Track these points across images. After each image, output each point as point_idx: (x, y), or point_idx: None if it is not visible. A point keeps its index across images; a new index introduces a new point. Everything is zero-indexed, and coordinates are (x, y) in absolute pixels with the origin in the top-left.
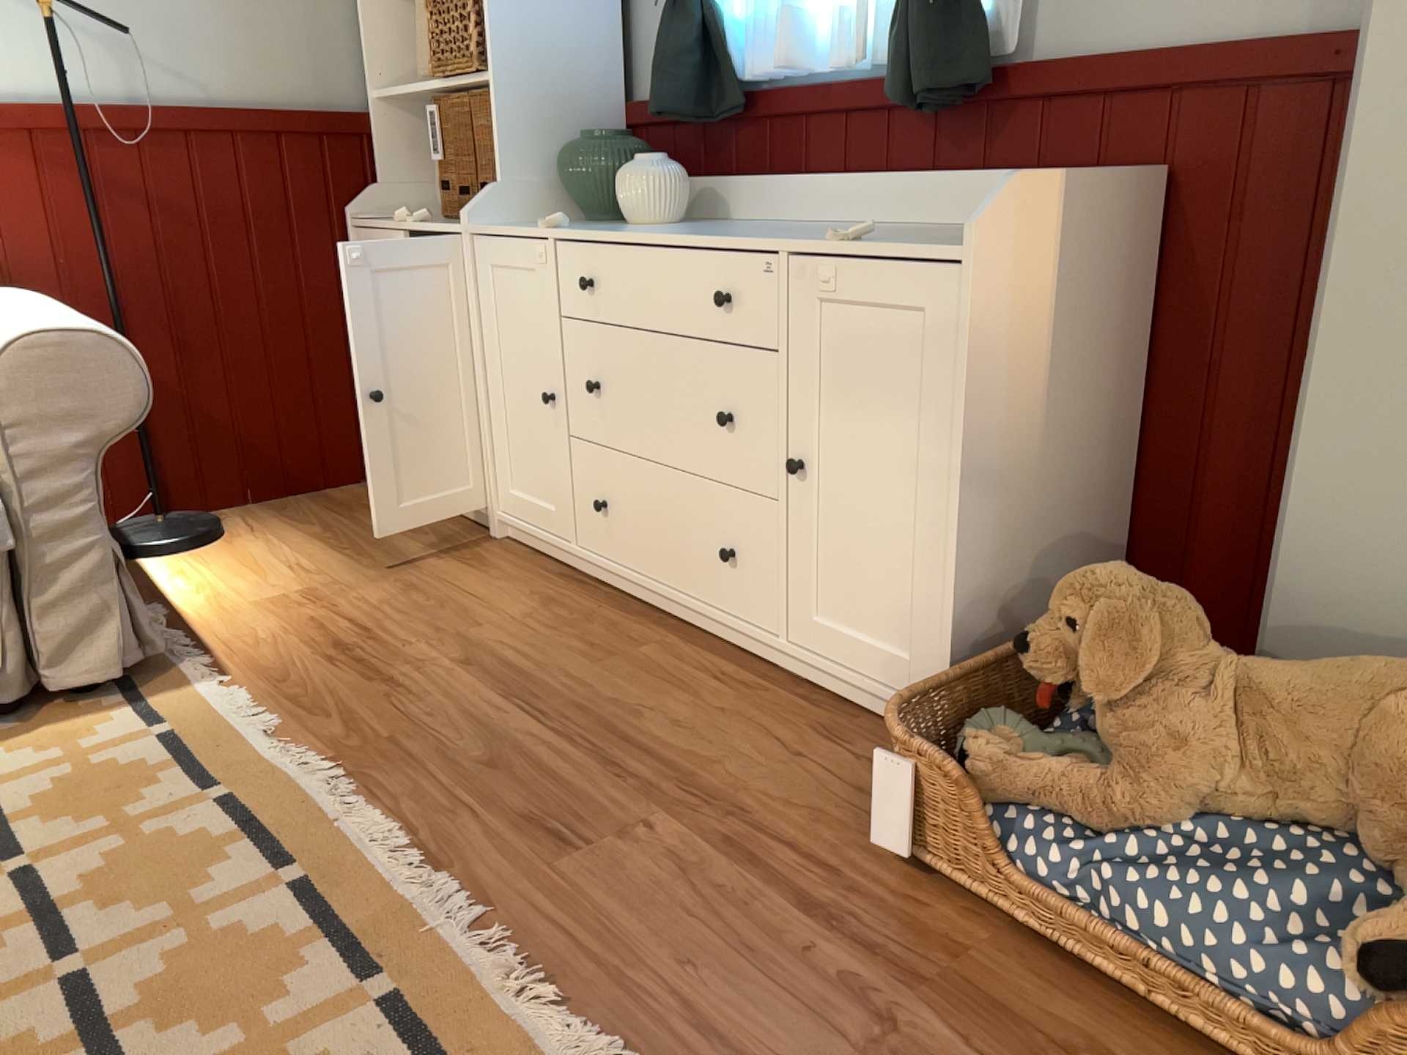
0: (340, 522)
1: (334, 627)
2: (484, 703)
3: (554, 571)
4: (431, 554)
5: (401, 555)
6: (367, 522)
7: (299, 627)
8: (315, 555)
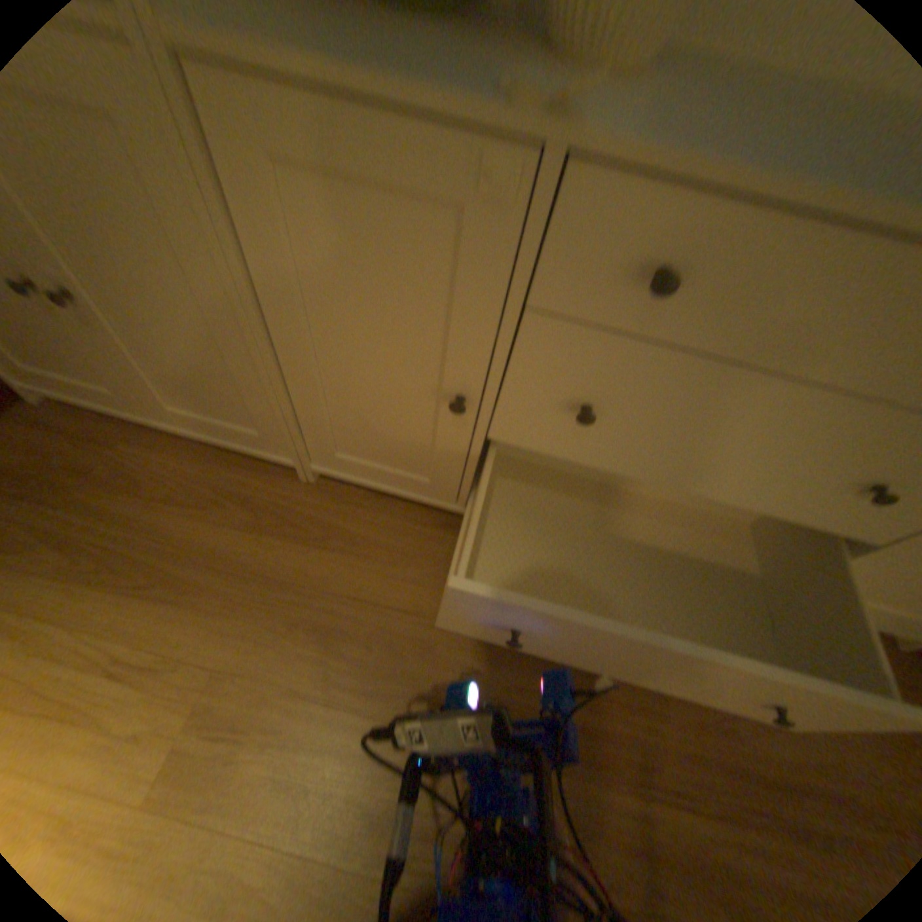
0: (74, 523)
1: (326, 782)
2: (628, 815)
3: (430, 517)
4: (275, 546)
5: (241, 563)
6: (115, 507)
7: (282, 815)
8: (119, 621)
